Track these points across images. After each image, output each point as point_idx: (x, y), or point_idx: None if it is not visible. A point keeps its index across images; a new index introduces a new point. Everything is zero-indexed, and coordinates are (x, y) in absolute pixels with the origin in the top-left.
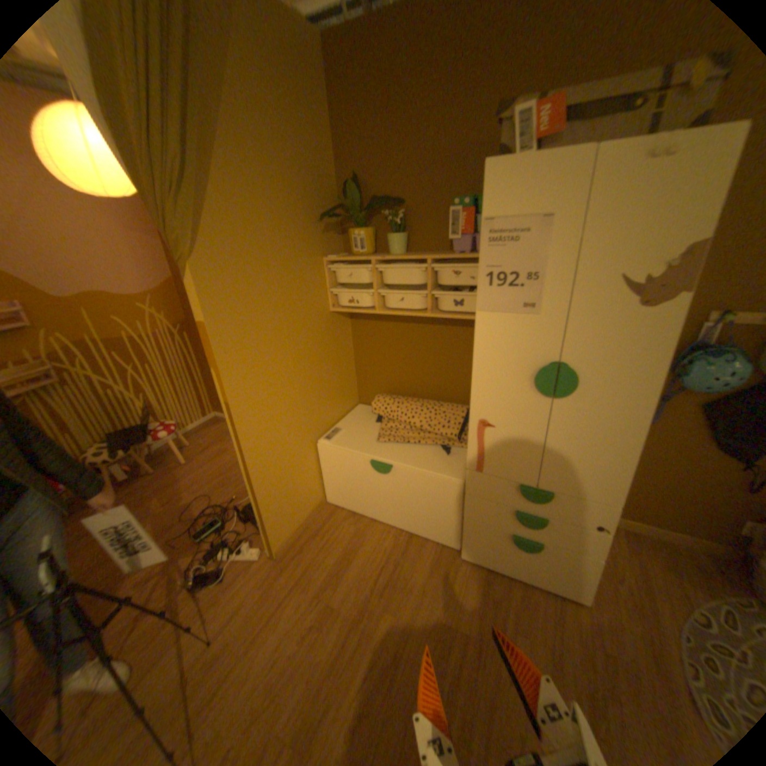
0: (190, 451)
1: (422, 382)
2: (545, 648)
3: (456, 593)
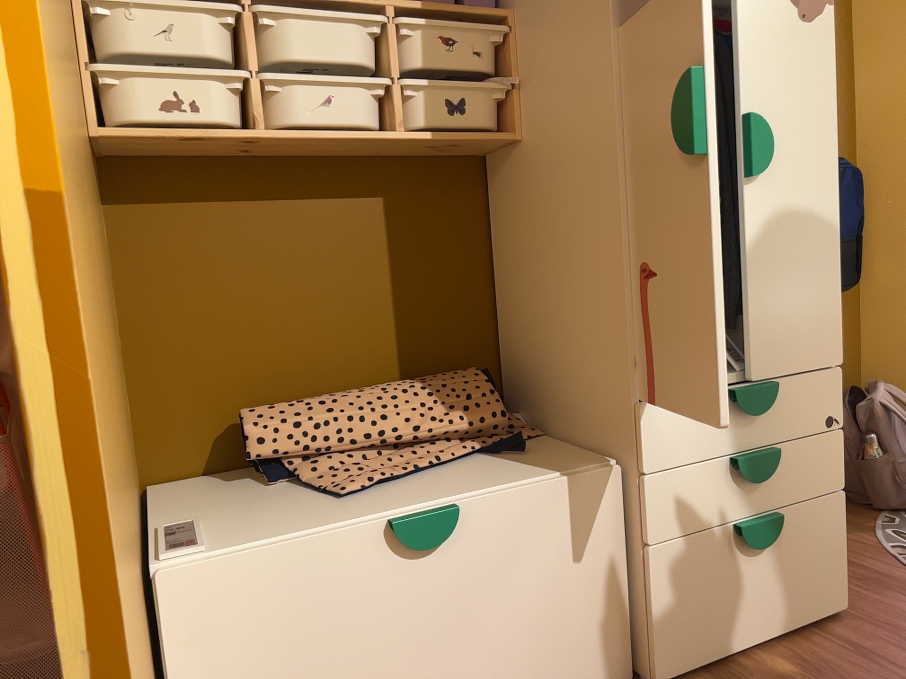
0: None
1: (346, 350)
2: None
3: None
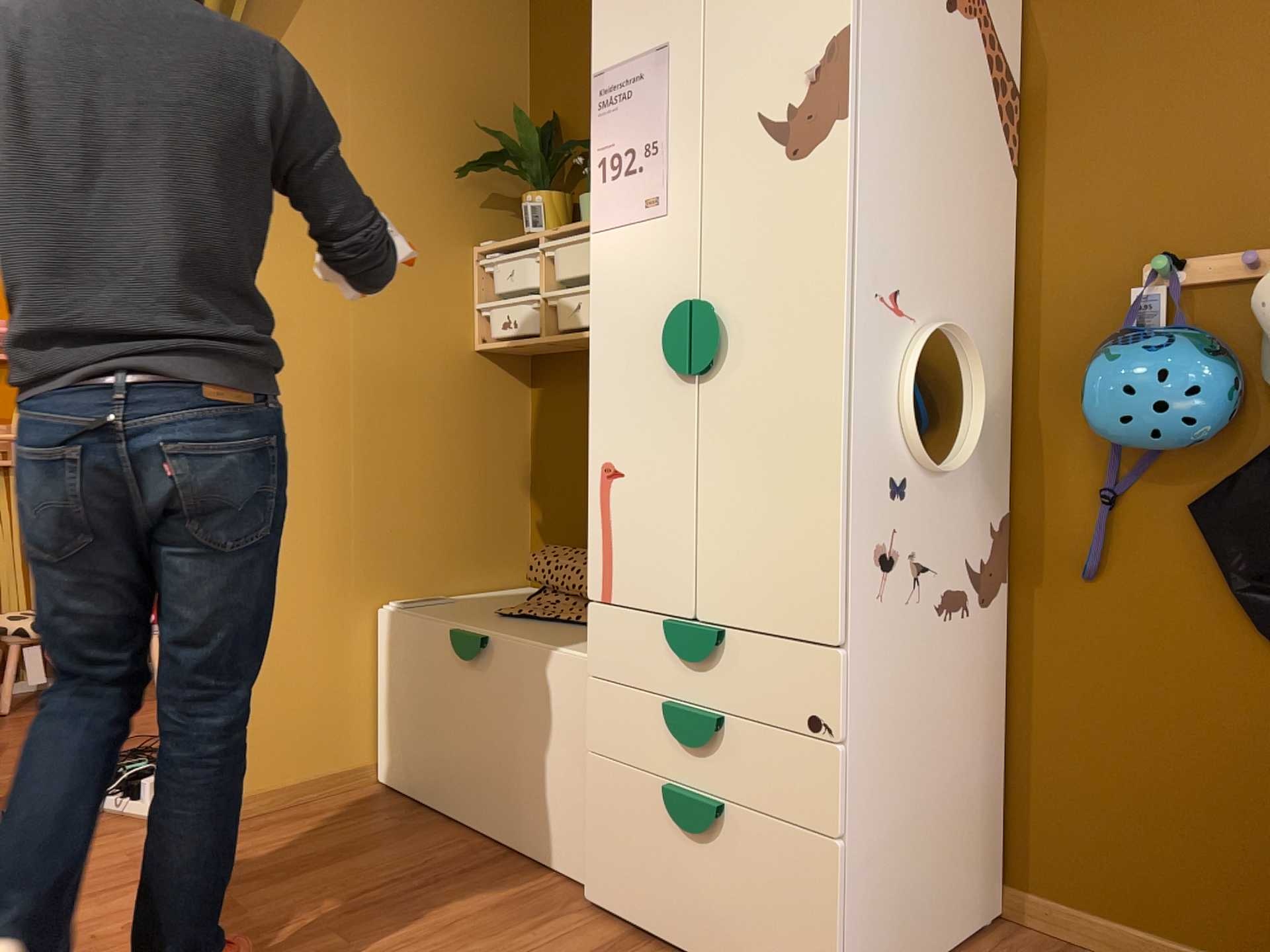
0: None
1: None
2: None
3: (520, 946)
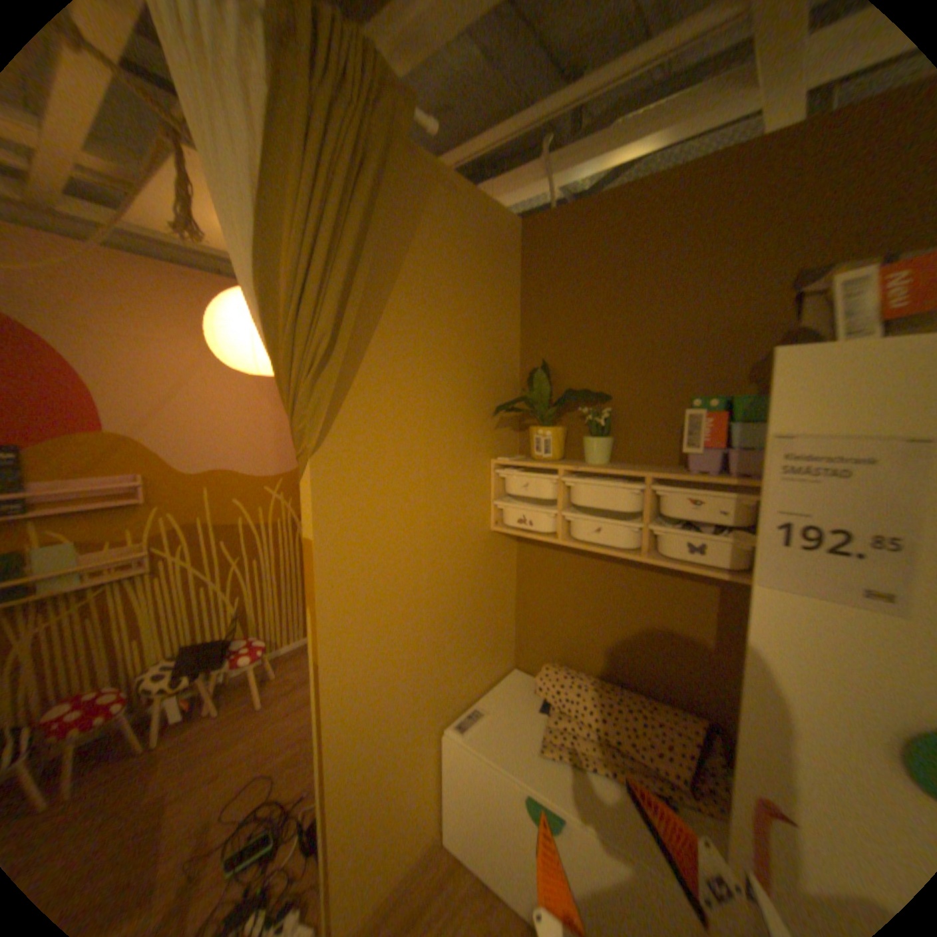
0: (273, 688)
1: (621, 657)
2: None
3: None
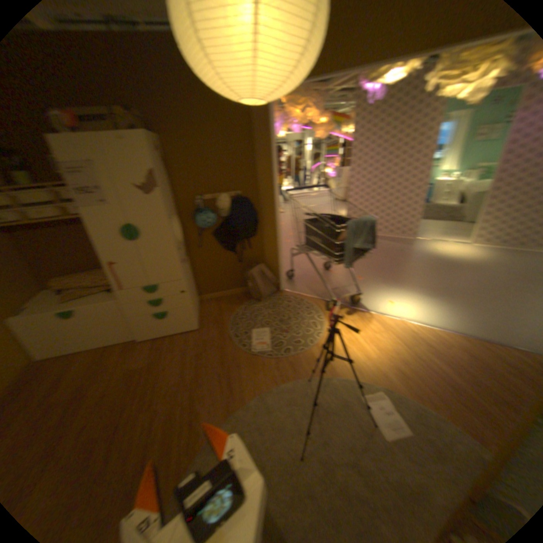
0: None
1: (79, 262)
2: (176, 353)
3: (133, 357)
